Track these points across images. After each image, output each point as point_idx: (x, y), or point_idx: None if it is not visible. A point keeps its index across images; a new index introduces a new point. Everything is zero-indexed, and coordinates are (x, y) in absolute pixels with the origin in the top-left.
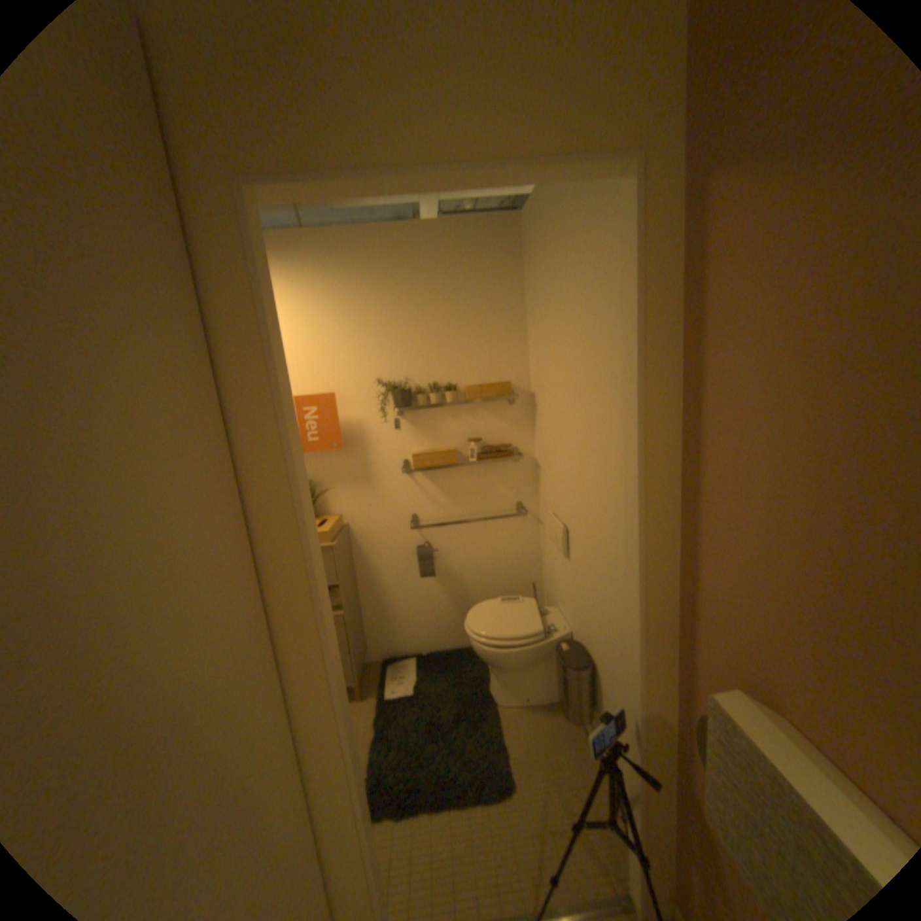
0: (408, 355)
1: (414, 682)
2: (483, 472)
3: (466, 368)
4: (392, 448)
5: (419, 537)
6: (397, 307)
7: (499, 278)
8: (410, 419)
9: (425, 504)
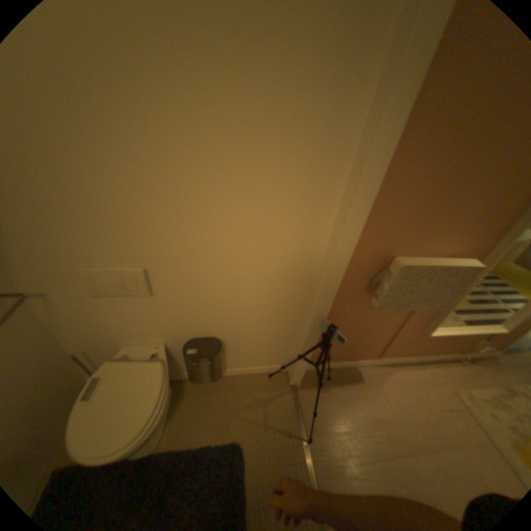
0: None
1: None
2: None
3: None
4: None
5: None
6: None
7: None
8: None
9: None
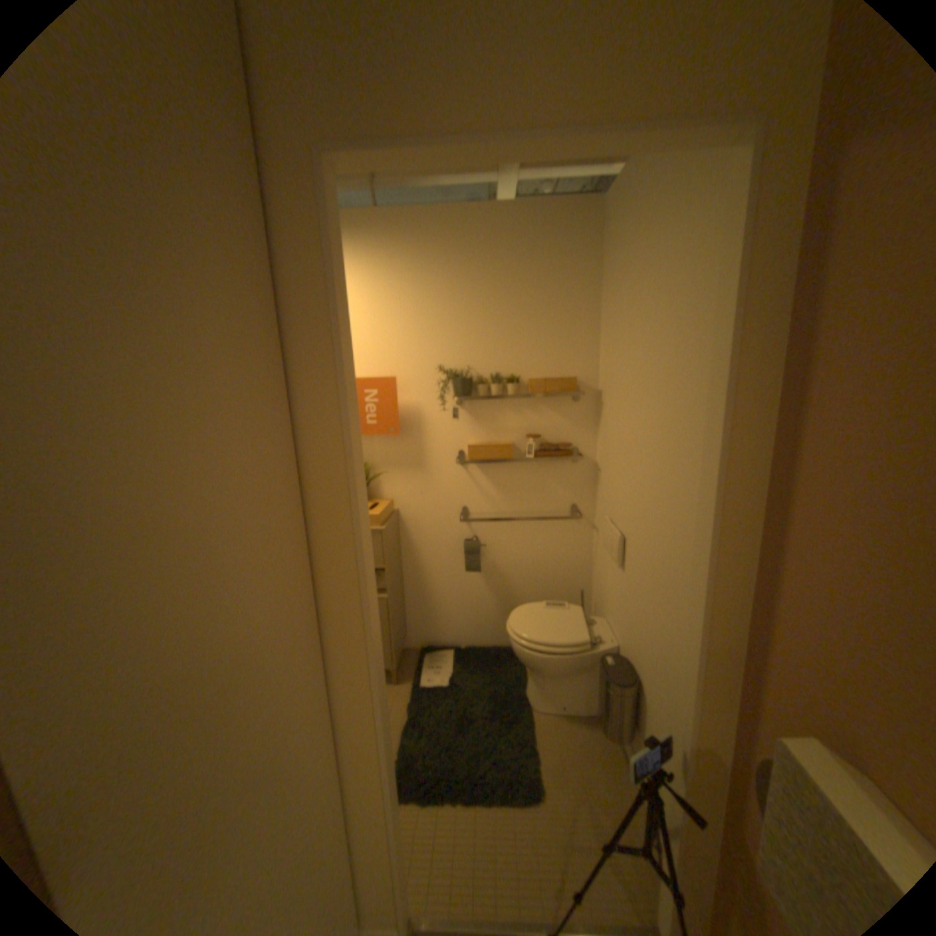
0: (472, 344)
1: (450, 675)
2: (539, 471)
3: (532, 361)
4: (448, 438)
5: (467, 531)
6: (465, 293)
7: (576, 267)
8: (469, 410)
9: (476, 498)
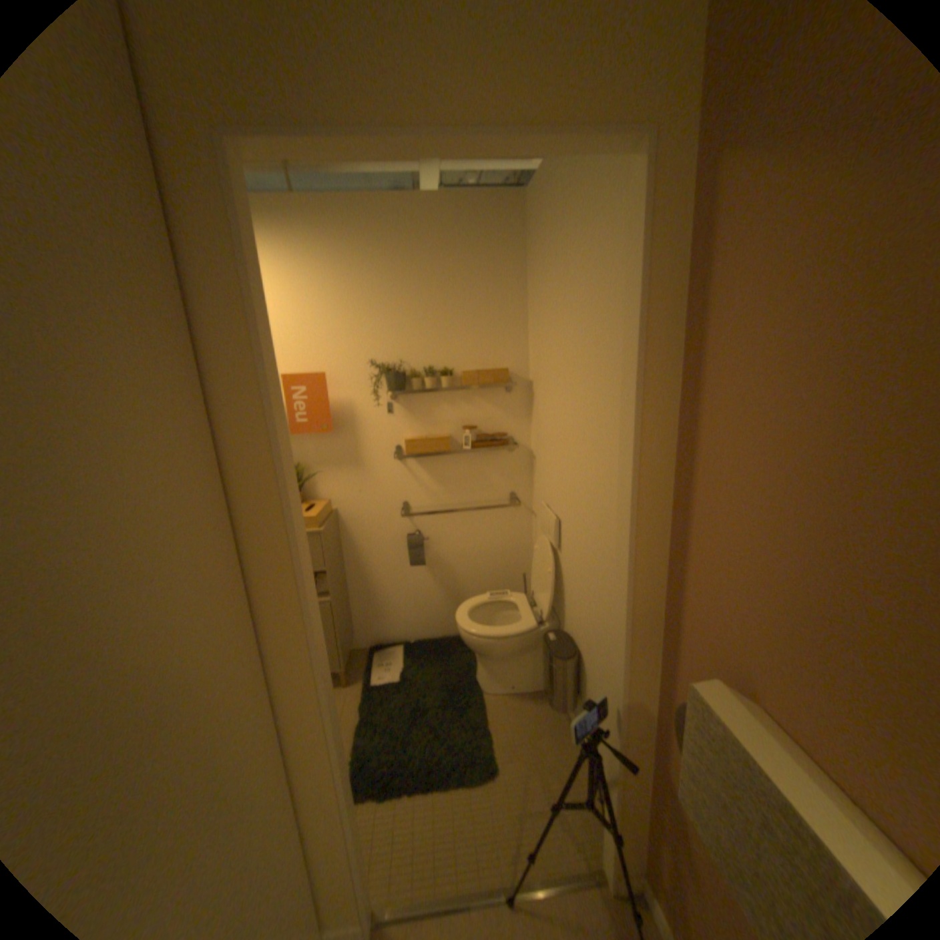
0: (403, 336)
1: (400, 669)
2: (477, 461)
3: (464, 353)
4: (384, 433)
5: (409, 525)
6: (393, 284)
7: (501, 259)
8: (404, 404)
9: (416, 492)
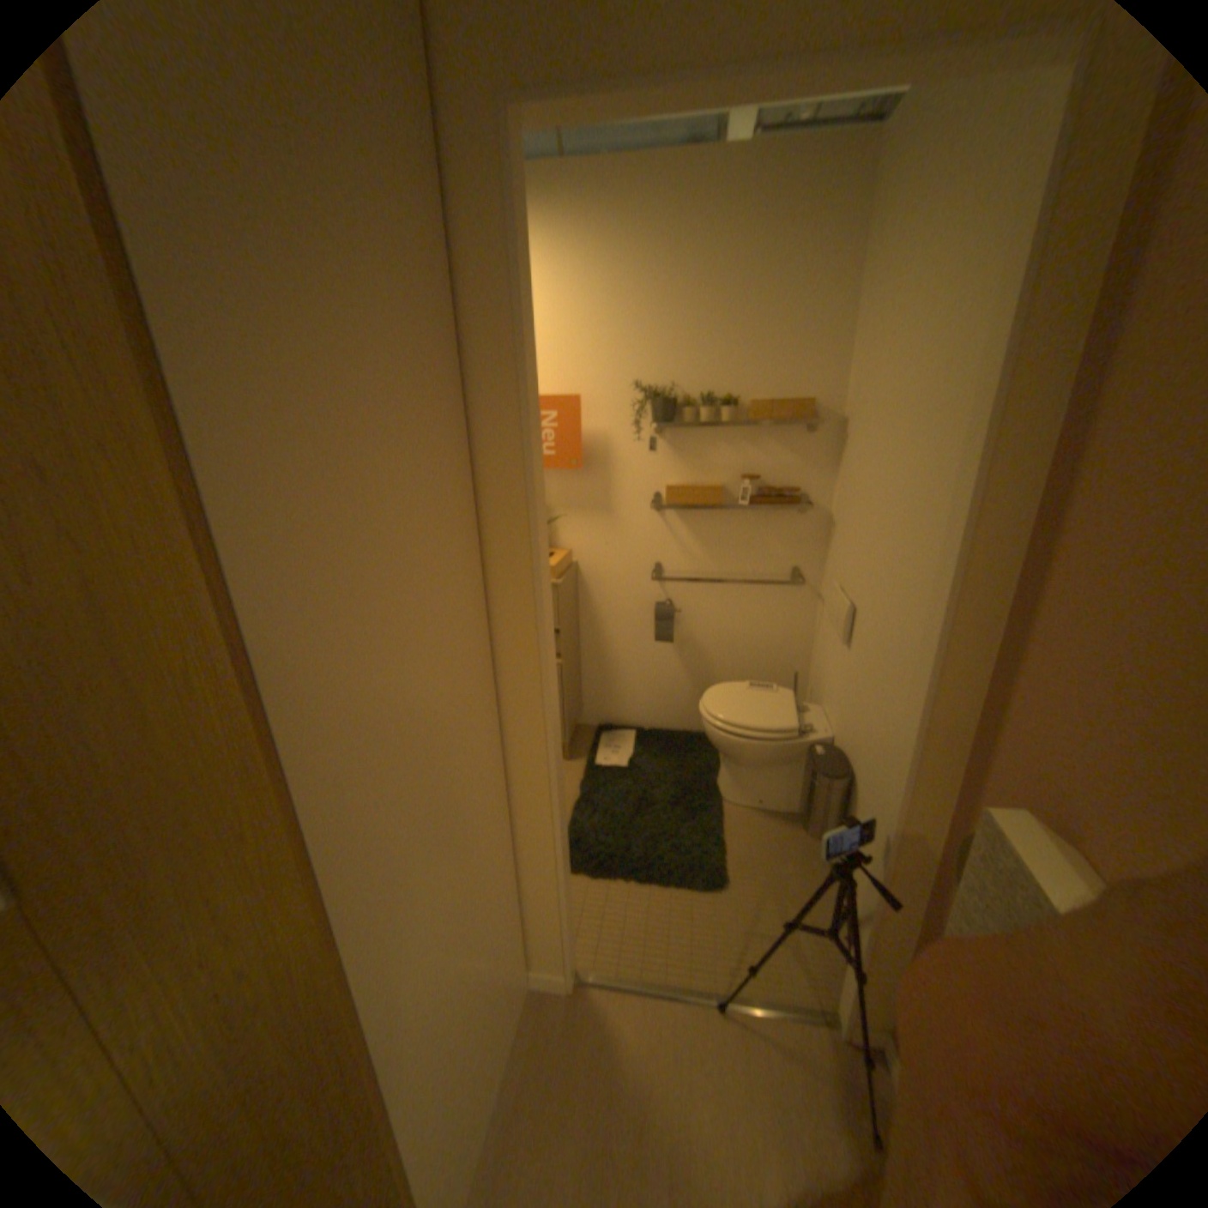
0: (684, 352)
1: (635, 757)
2: (761, 524)
3: (762, 376)
4: (647, 478)
5: (664, 595)
6: (679, 282)
7: (835, 240)
8: (675, 442)
9: (678, 555)
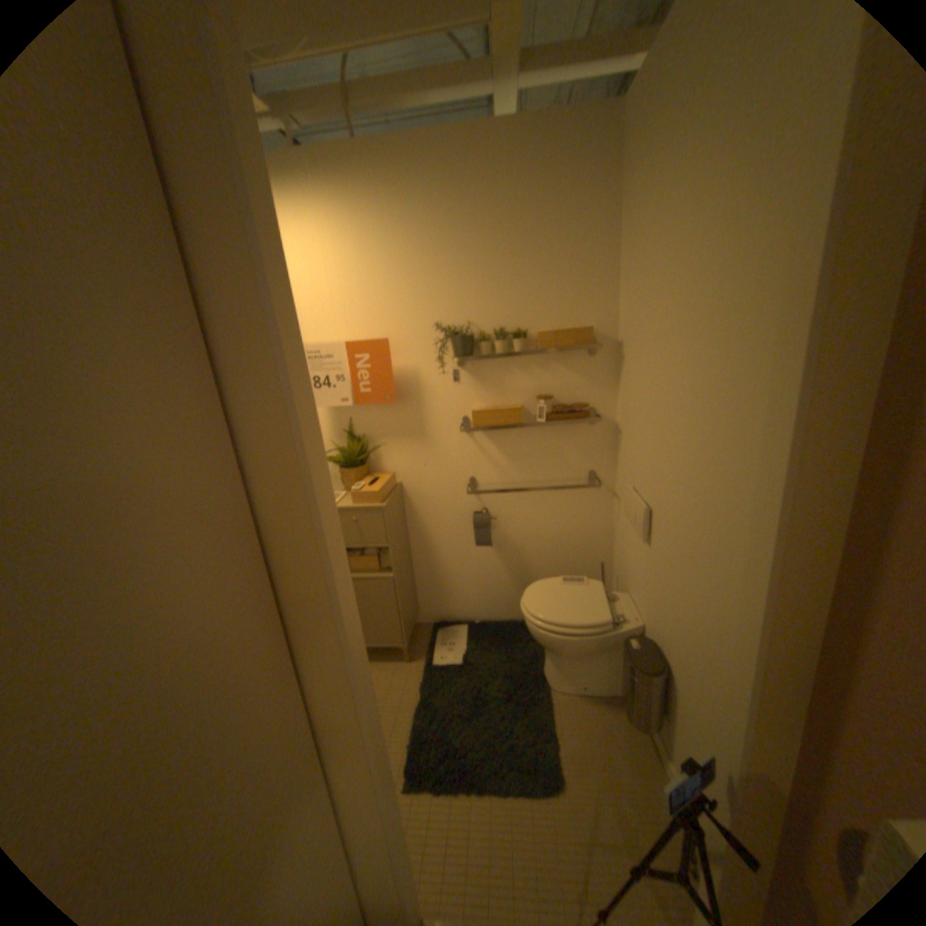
0: (471, 294)
1: (463, 651)
2: (552, 435)
3: (540, 310)
4: (450, 403)
5: (475, 502)
6: (460, 235)
7: (588, 192)
8: (471, 371)
9: (483, 467)
